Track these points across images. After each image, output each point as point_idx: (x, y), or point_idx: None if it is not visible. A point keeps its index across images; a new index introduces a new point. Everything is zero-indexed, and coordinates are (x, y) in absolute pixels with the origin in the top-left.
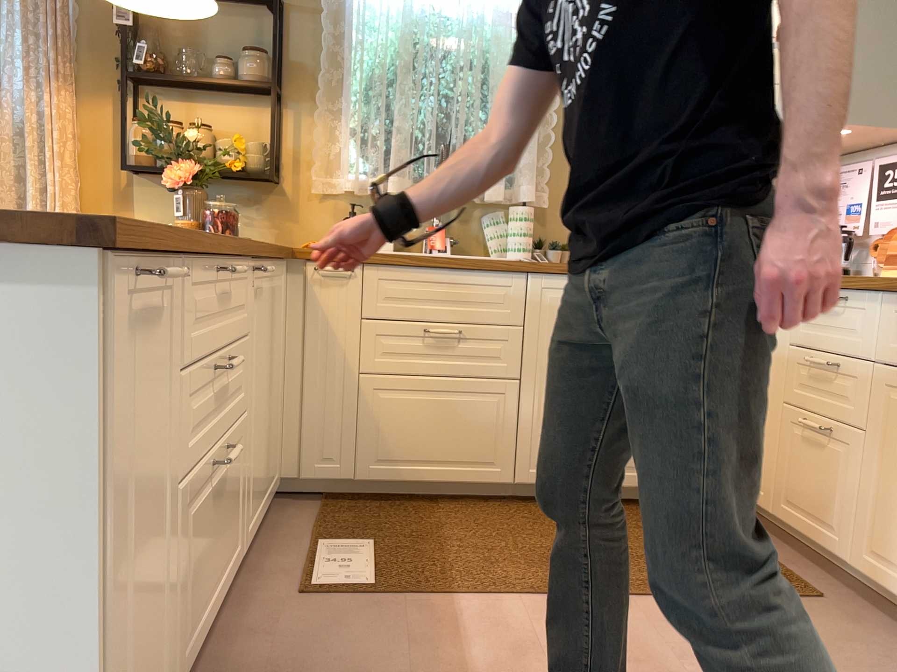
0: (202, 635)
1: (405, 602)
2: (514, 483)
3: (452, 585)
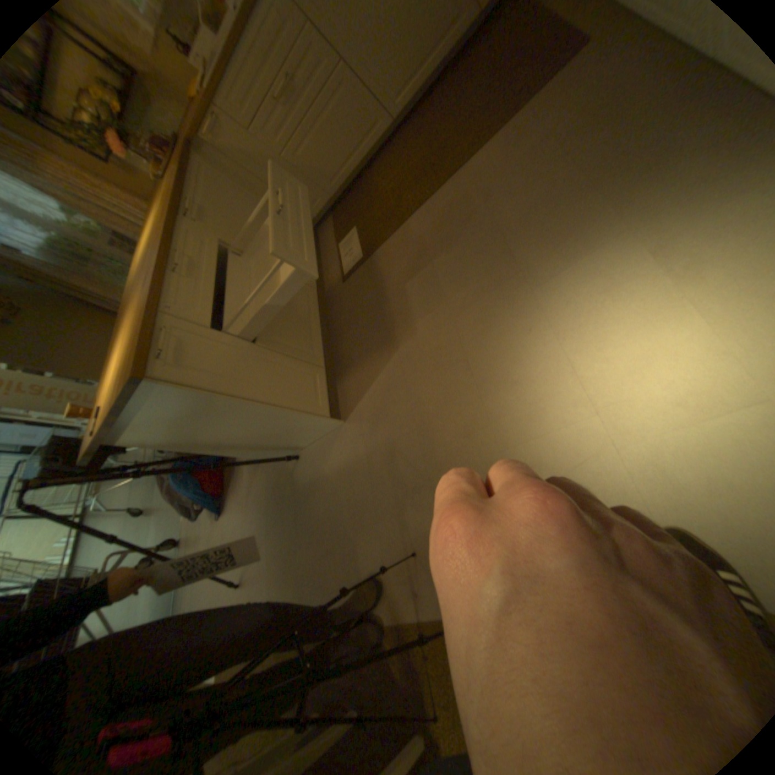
0: (322, 334)
1: (376, 254)
2: (395, 117)
3: (389, 228)
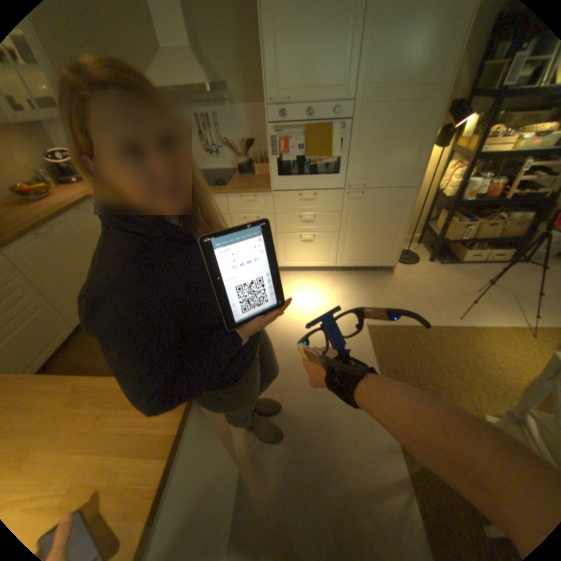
0: None
1: None
2: (71, 329)
3: None
